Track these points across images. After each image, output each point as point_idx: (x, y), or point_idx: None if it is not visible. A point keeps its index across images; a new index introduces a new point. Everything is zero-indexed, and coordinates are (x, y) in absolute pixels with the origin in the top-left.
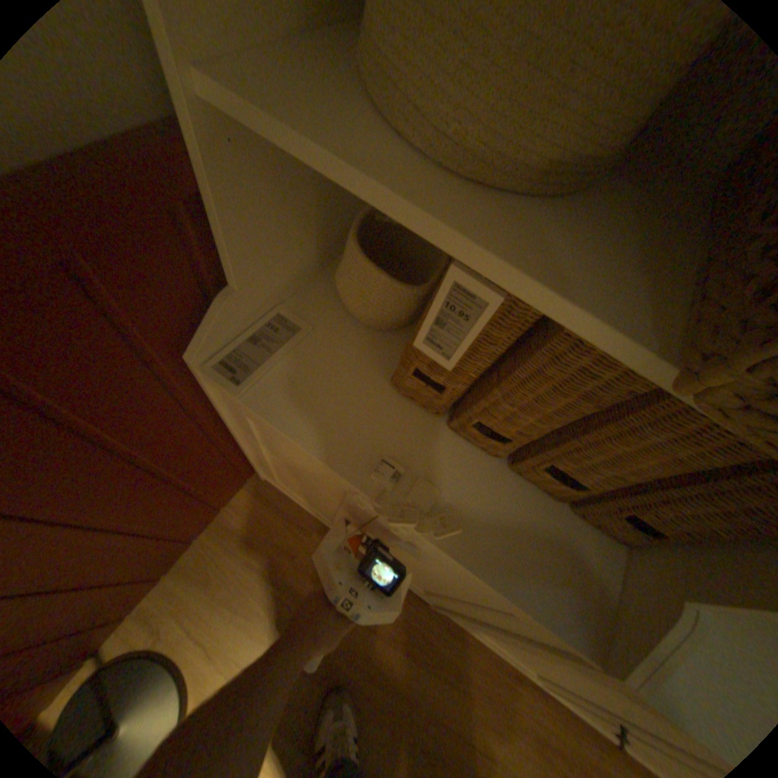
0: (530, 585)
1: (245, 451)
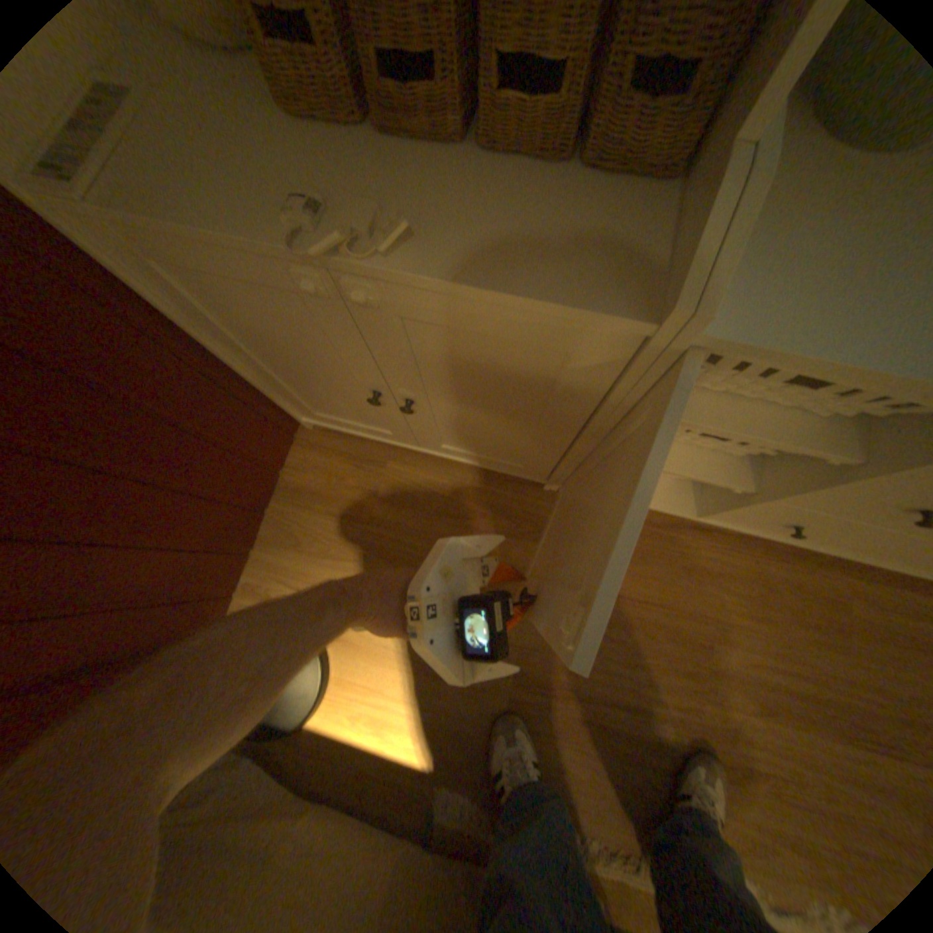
0: (531, 264)
1: (245, 377)
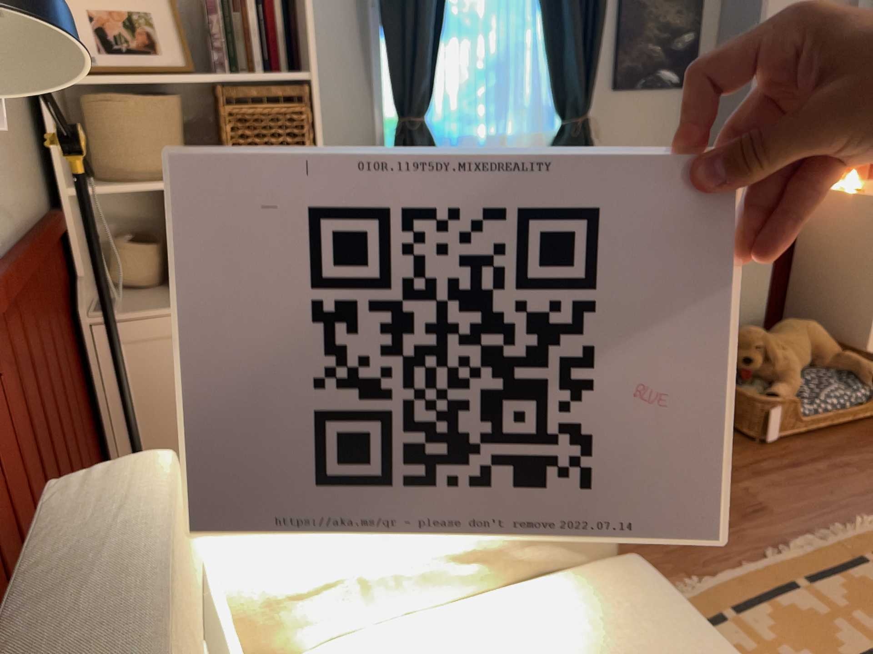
0: None
1: None
